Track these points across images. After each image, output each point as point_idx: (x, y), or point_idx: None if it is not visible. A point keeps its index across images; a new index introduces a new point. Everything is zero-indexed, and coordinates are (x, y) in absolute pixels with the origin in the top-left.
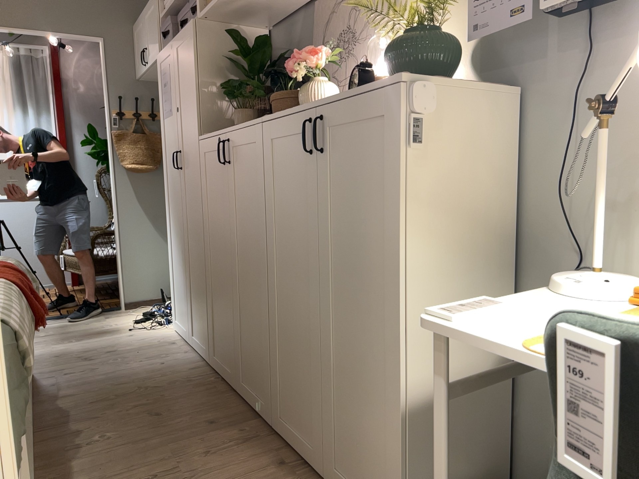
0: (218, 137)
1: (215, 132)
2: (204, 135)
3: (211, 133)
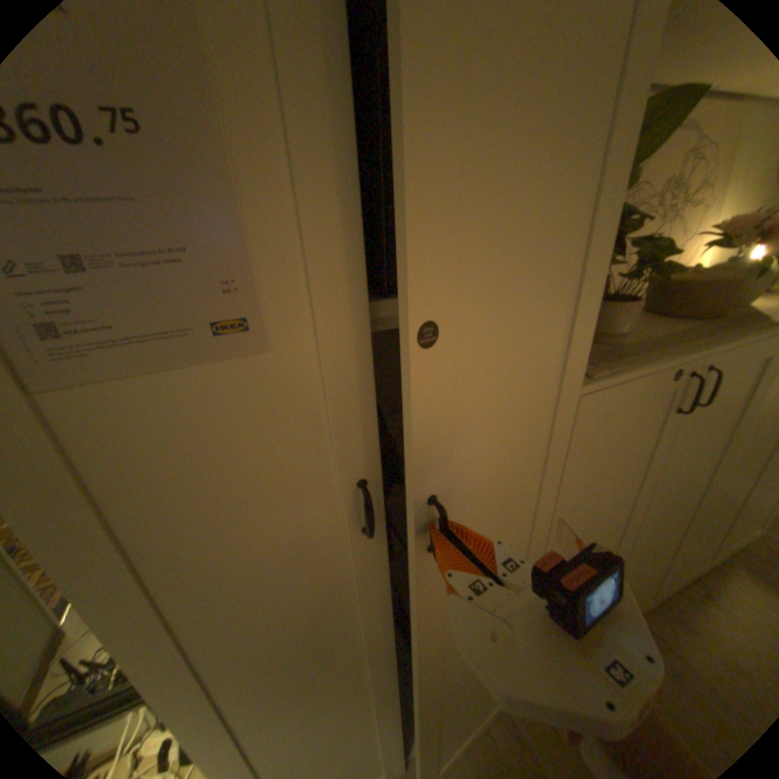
0: (679, 368)
1: (658, 360)
2: (600, 376)
3: (635, 365)
